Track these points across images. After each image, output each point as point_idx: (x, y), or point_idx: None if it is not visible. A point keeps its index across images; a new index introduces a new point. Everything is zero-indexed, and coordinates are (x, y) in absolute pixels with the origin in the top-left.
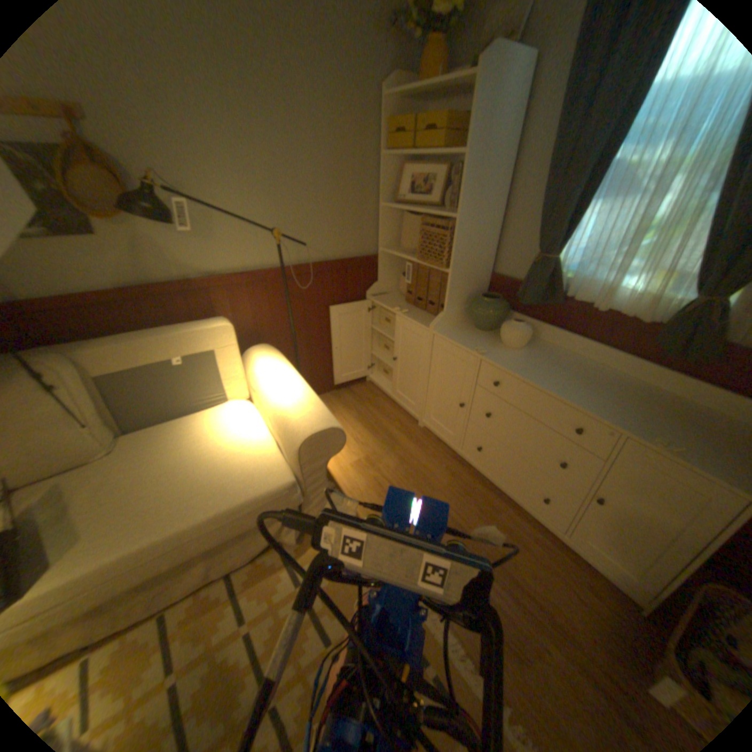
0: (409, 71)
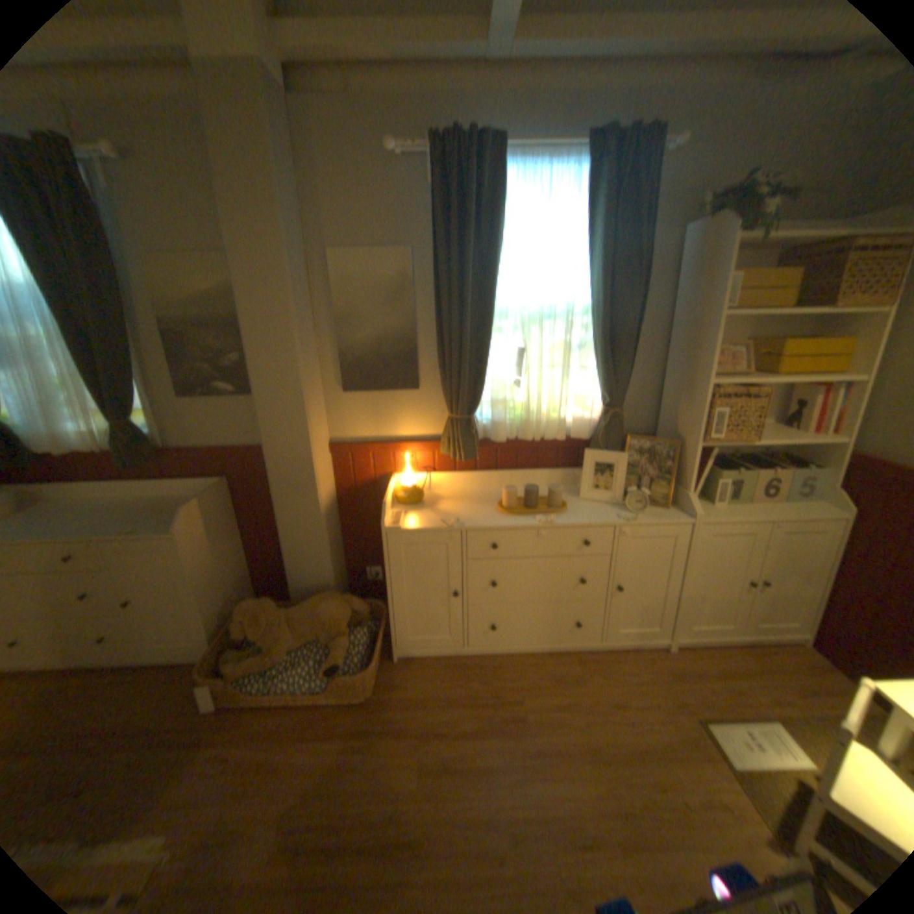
0: None
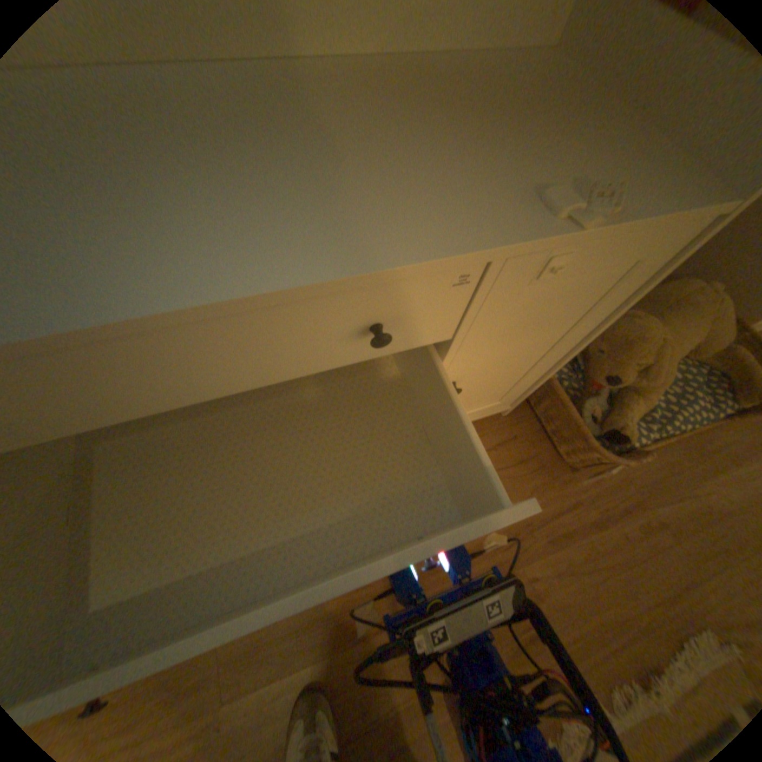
0: None
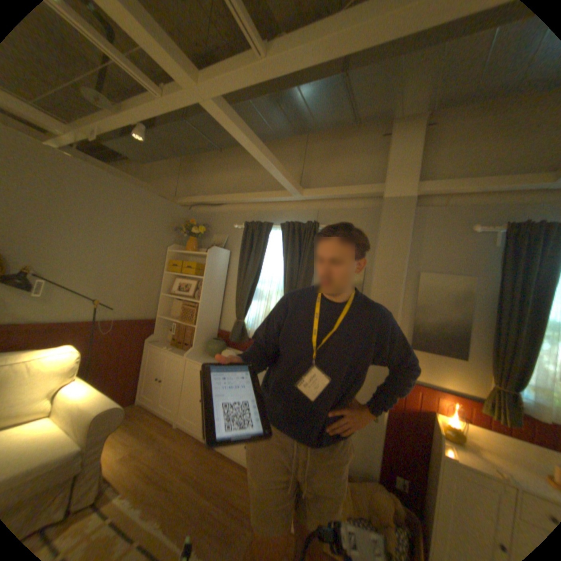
0: (181, 245)
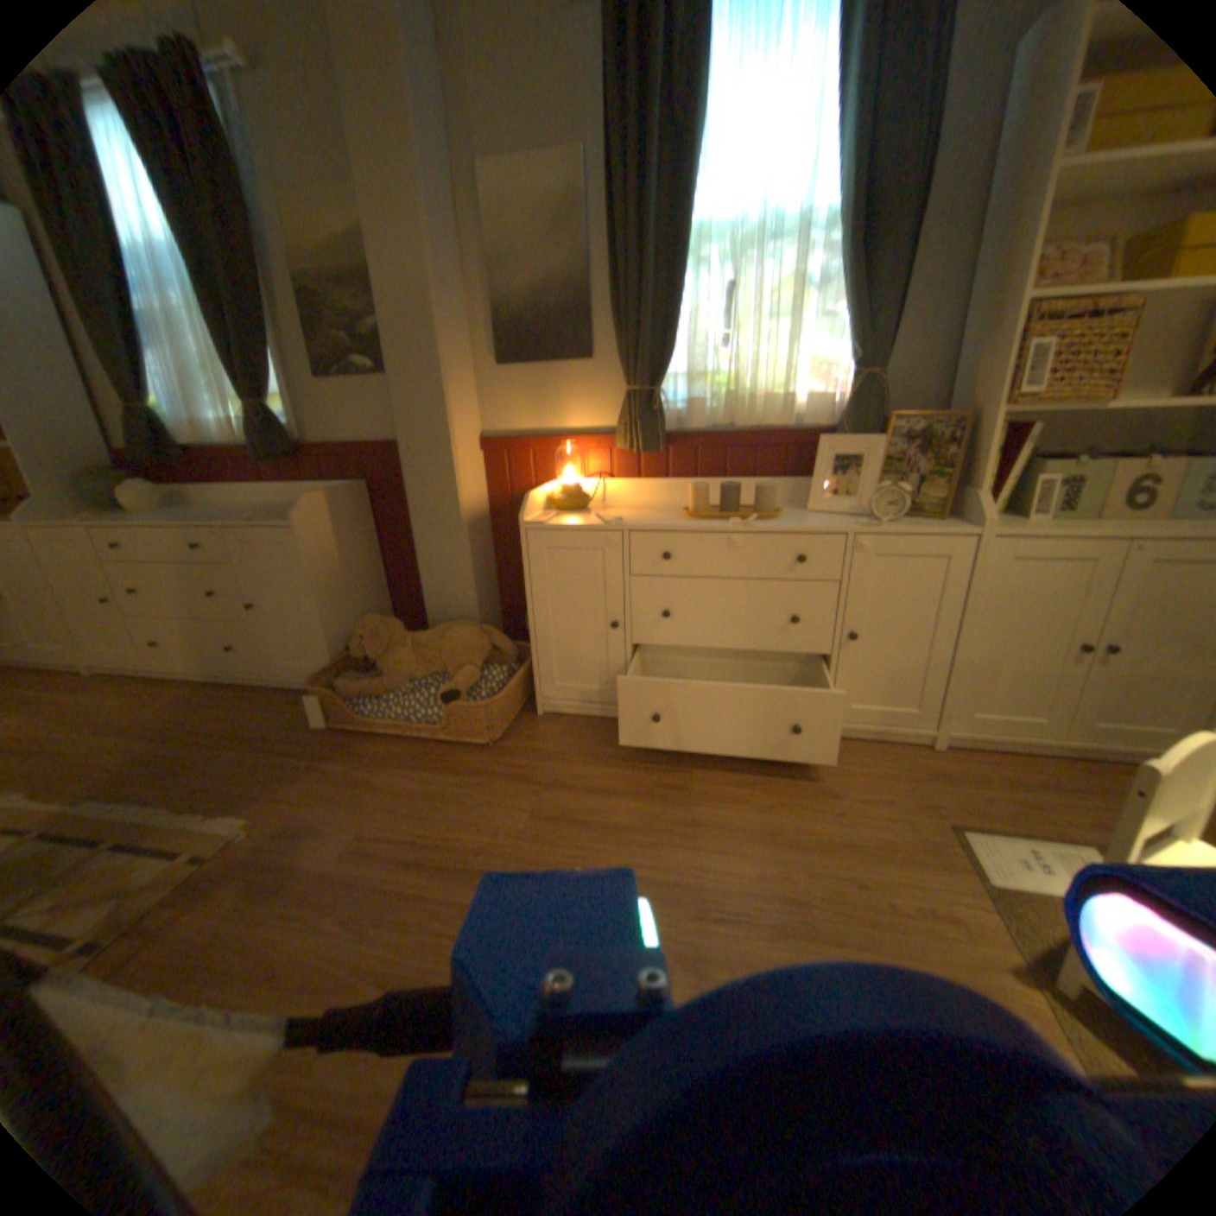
0: None
